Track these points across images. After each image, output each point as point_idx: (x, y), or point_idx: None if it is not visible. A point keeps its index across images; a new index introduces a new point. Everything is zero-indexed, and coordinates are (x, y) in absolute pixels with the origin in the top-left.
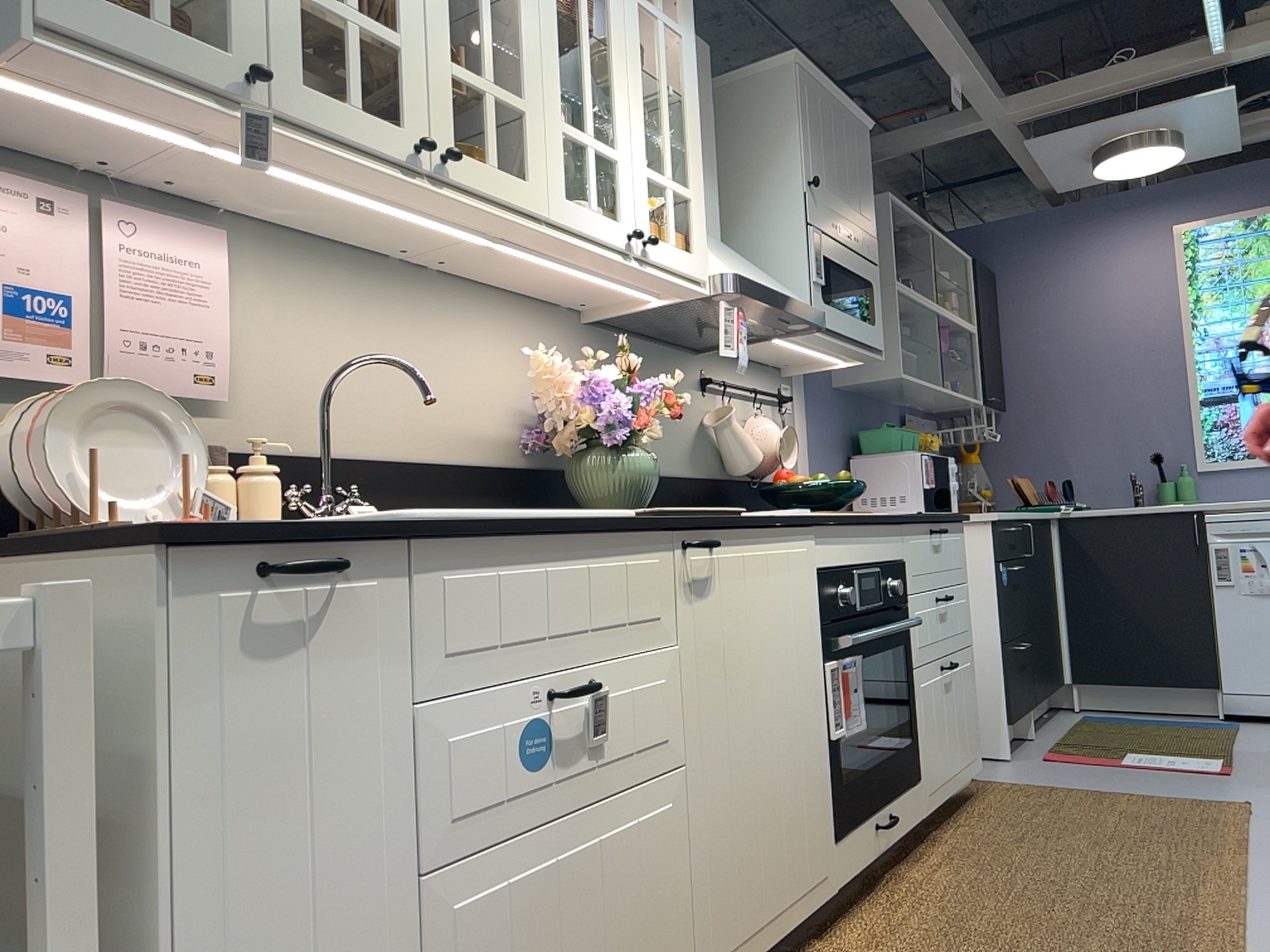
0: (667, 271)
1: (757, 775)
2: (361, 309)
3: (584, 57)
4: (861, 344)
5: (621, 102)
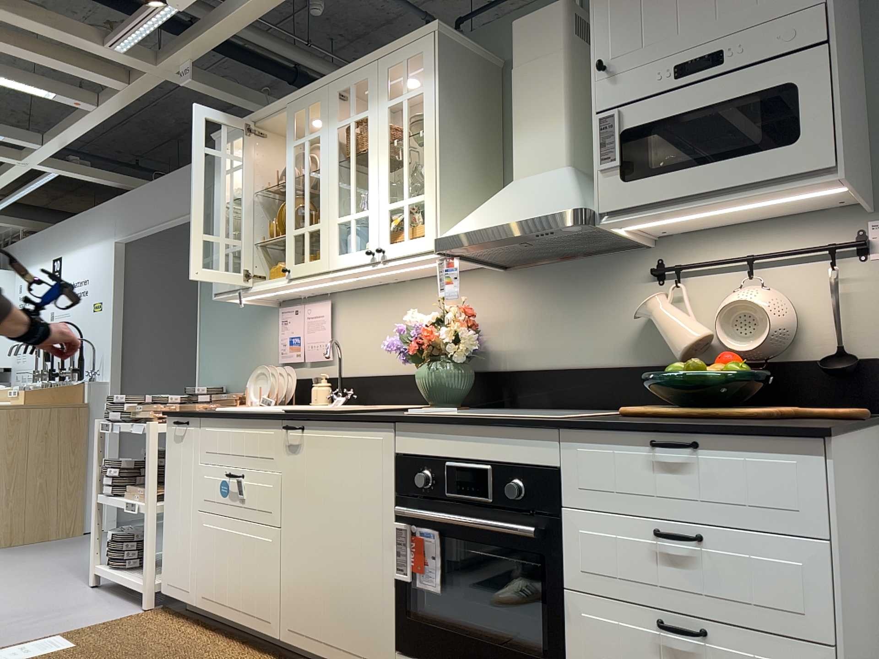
0: (406, 256)
1: (321, 559)
2: (376, 311)
3: (351, 174)
4: (751, 185)
5: (371, 179)
